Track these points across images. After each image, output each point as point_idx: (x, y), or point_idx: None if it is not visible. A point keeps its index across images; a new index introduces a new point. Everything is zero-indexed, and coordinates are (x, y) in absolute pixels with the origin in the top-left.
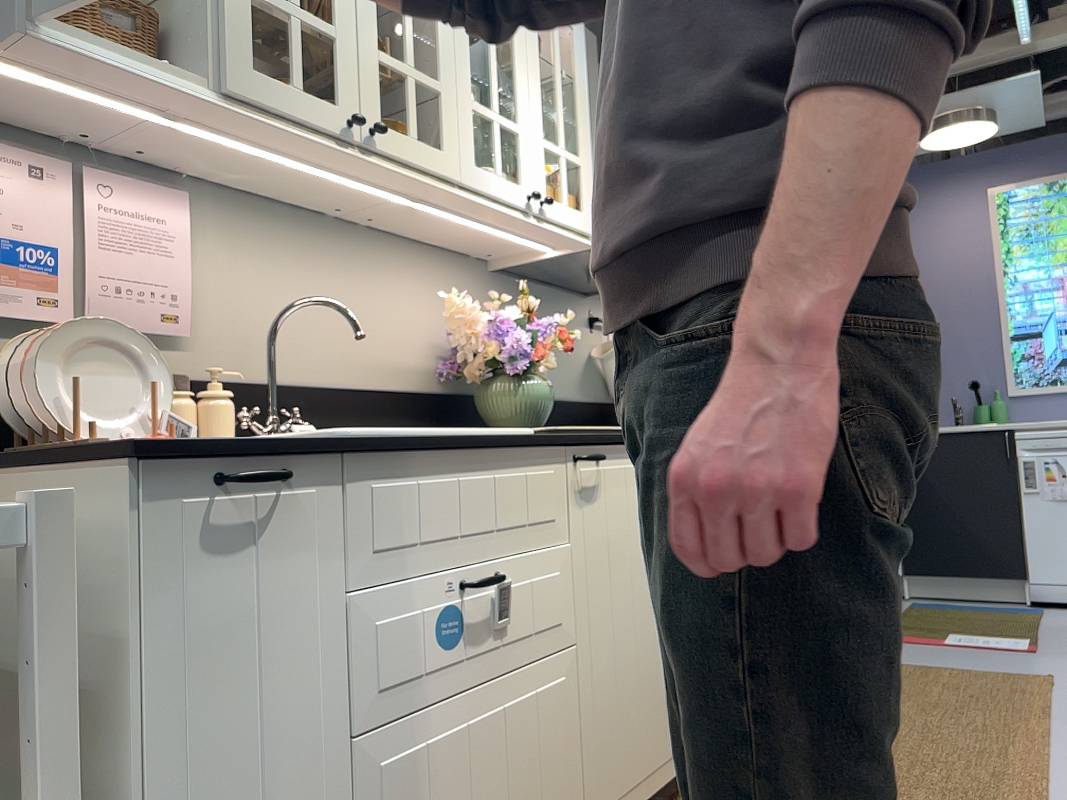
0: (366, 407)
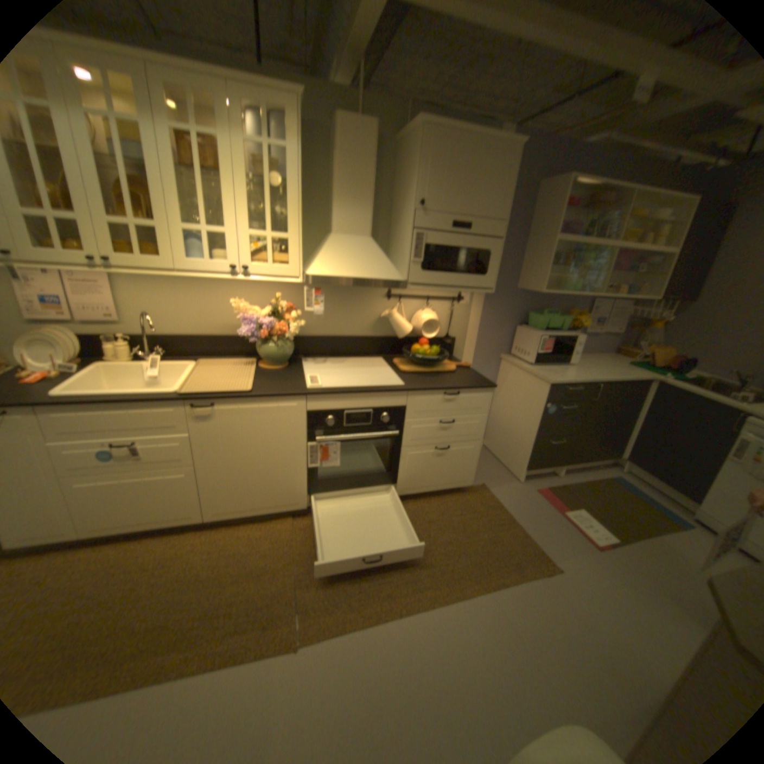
0: (211, 344)
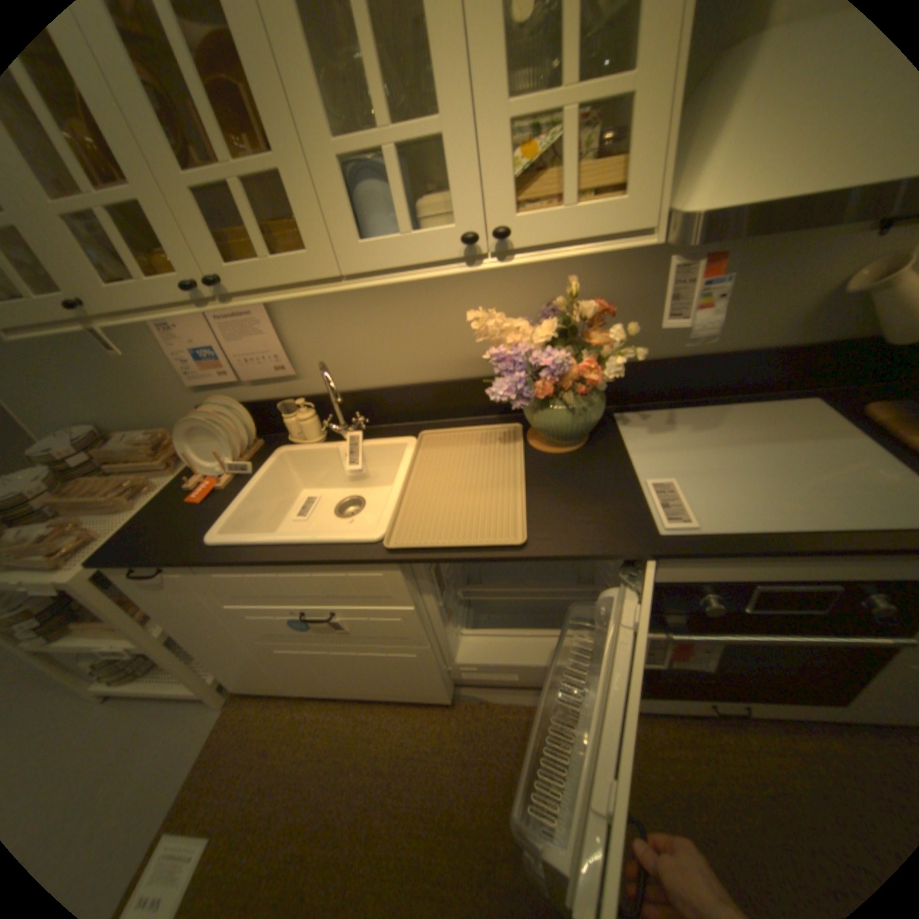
0: (438, 396)
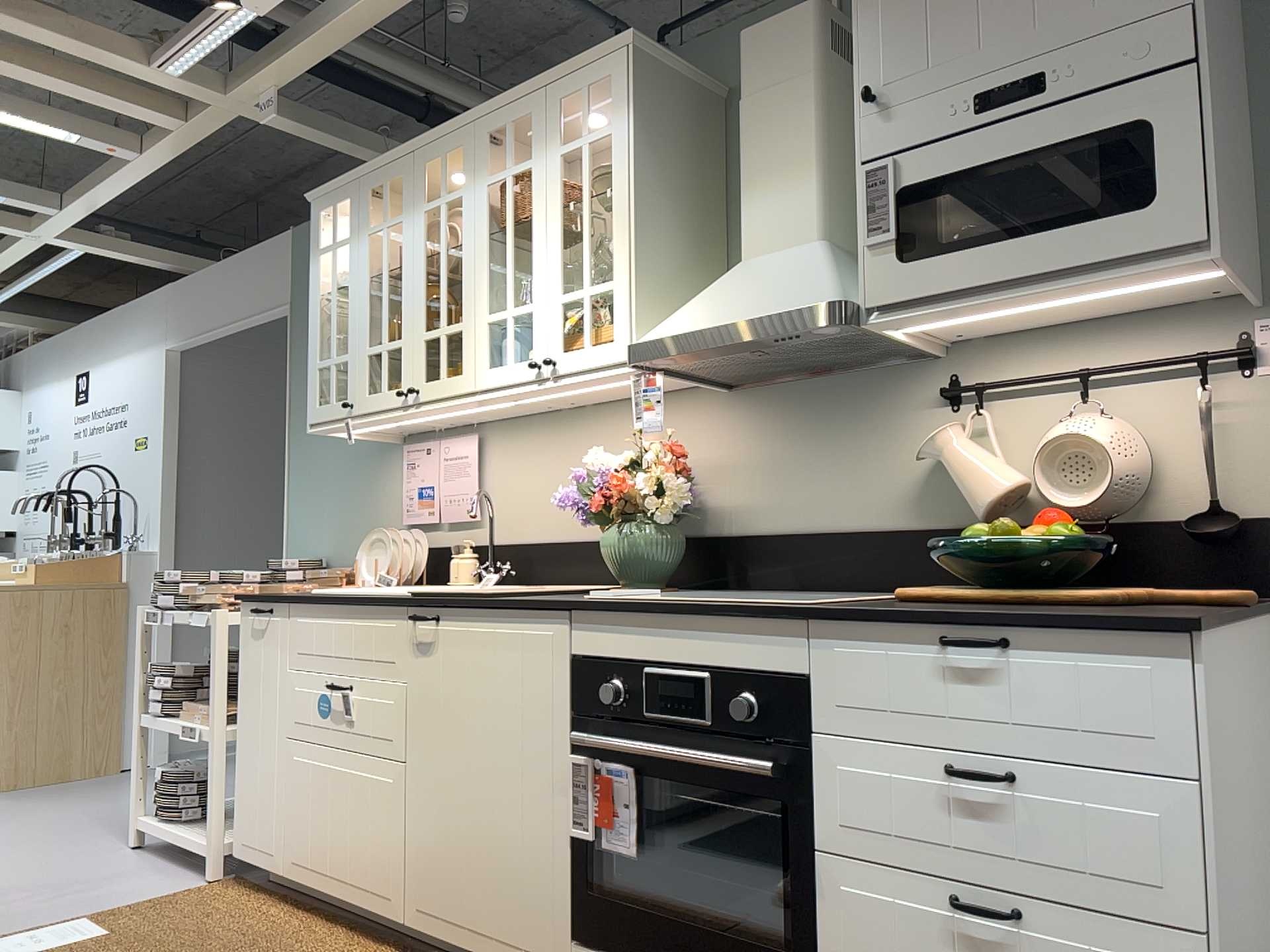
0: (580, 556)
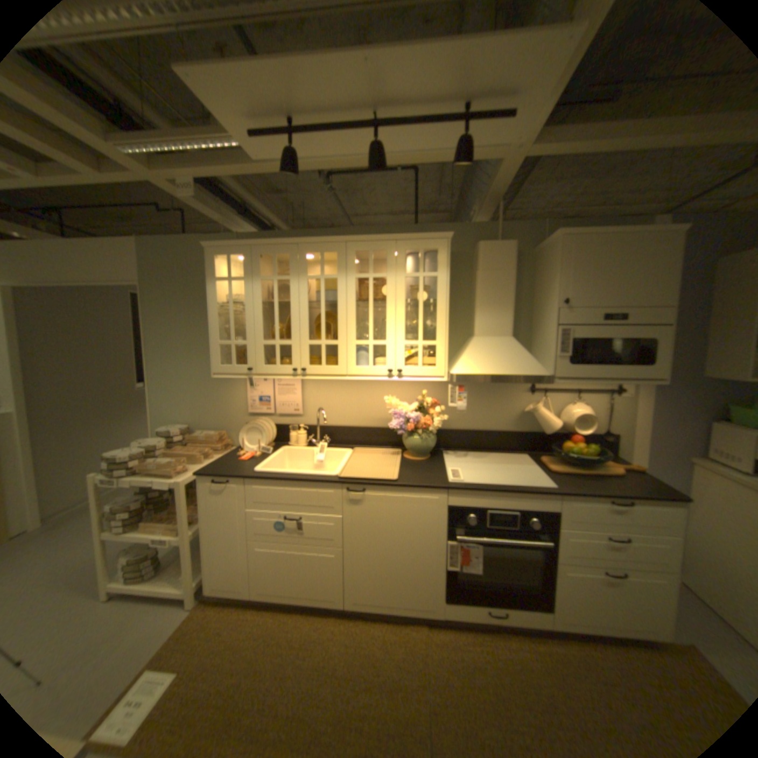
0: (365, 433)
